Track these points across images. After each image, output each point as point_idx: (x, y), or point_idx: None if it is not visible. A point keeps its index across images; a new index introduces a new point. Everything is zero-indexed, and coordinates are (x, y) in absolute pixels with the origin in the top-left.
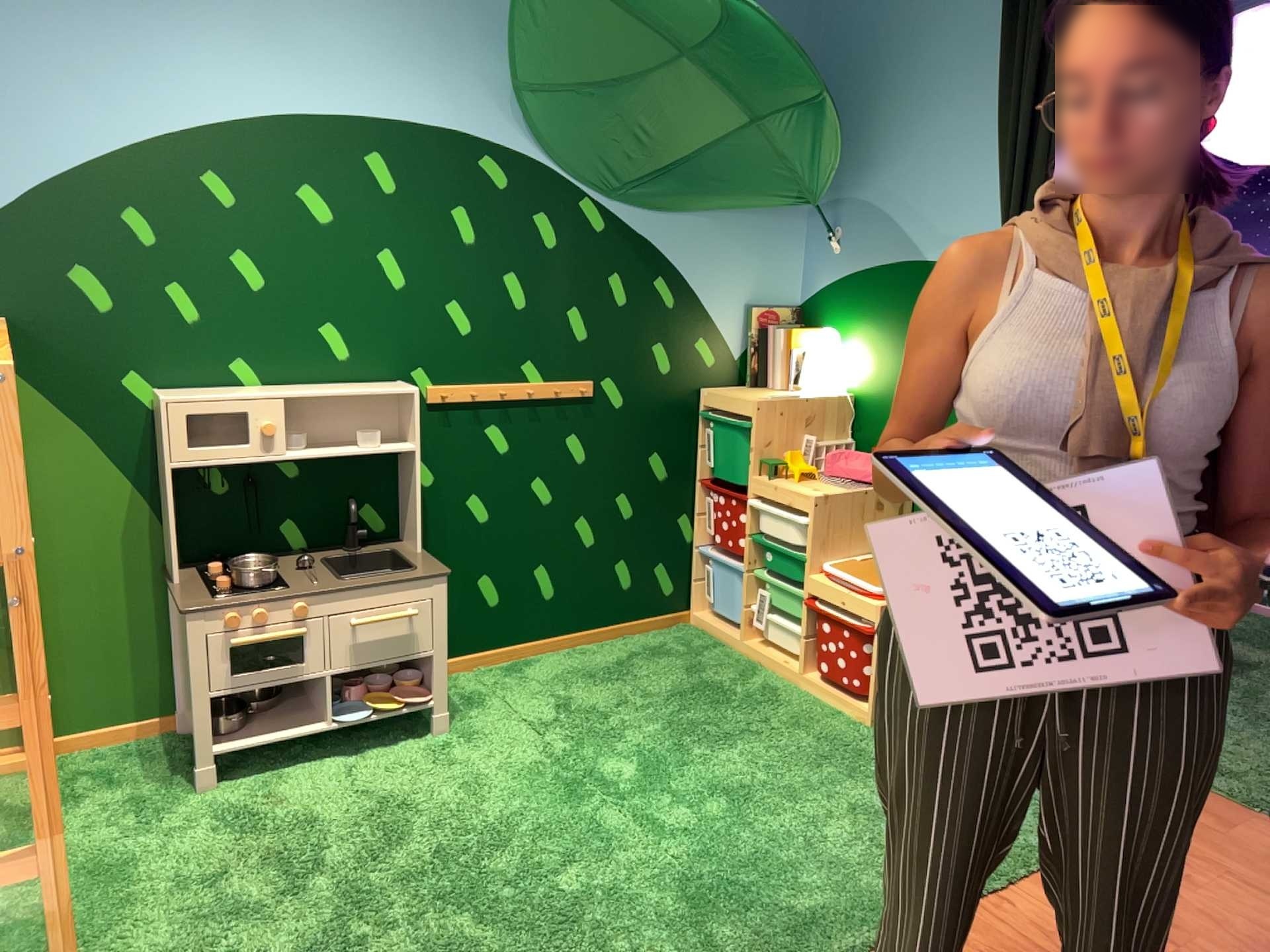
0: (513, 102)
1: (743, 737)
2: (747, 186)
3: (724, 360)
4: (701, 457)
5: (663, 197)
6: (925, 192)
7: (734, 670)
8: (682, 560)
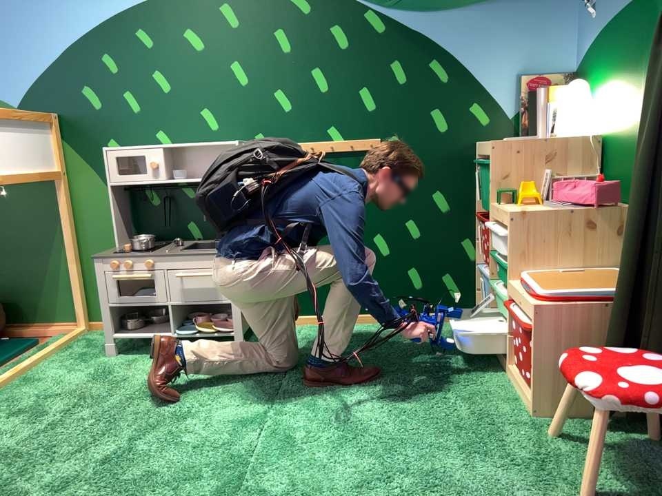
0: None
1: (408, 403)
2: None
3: (495, 118)
4: (474, 194)
5: None
6: None
7: (463, 357)
8: (464, 273)
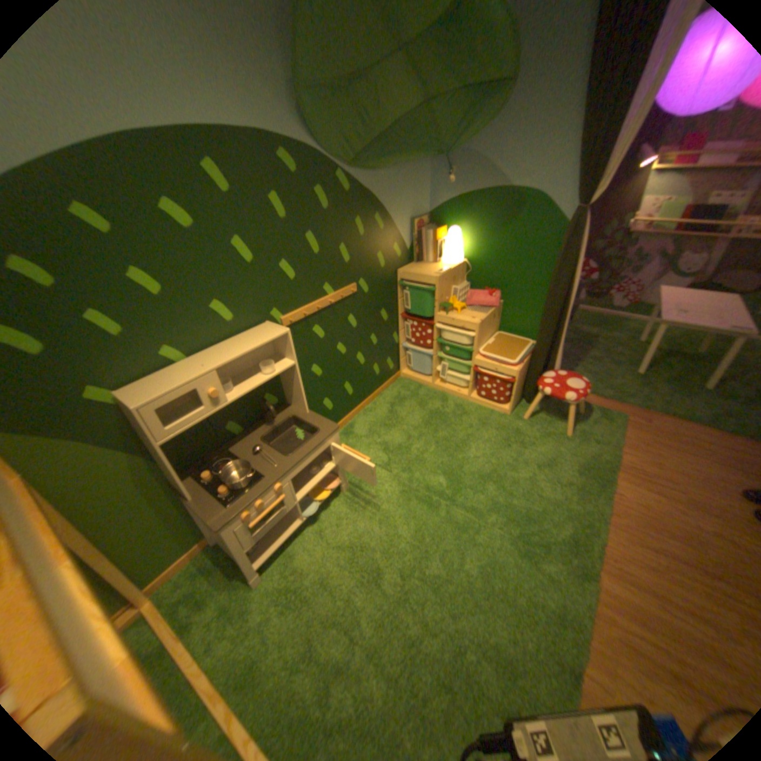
0: (285, 91)
1: (472, 442)
2: (417, 144)
3: (404, 251)
4: (400, 304)
5: (376, 158)
6: (519, 140)
7: (439, 401)
8: (395, 352)
